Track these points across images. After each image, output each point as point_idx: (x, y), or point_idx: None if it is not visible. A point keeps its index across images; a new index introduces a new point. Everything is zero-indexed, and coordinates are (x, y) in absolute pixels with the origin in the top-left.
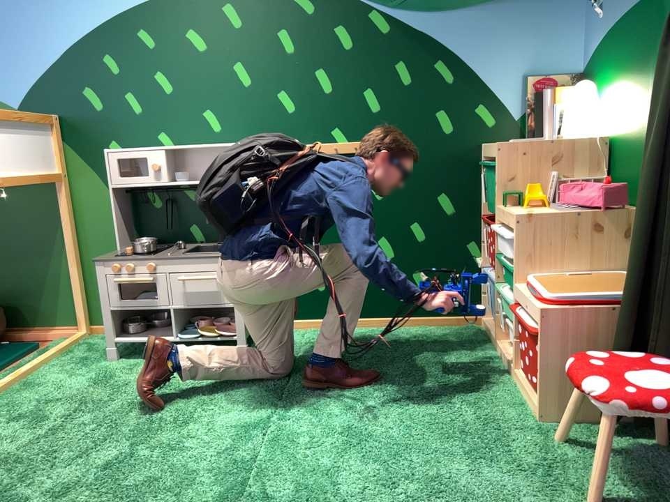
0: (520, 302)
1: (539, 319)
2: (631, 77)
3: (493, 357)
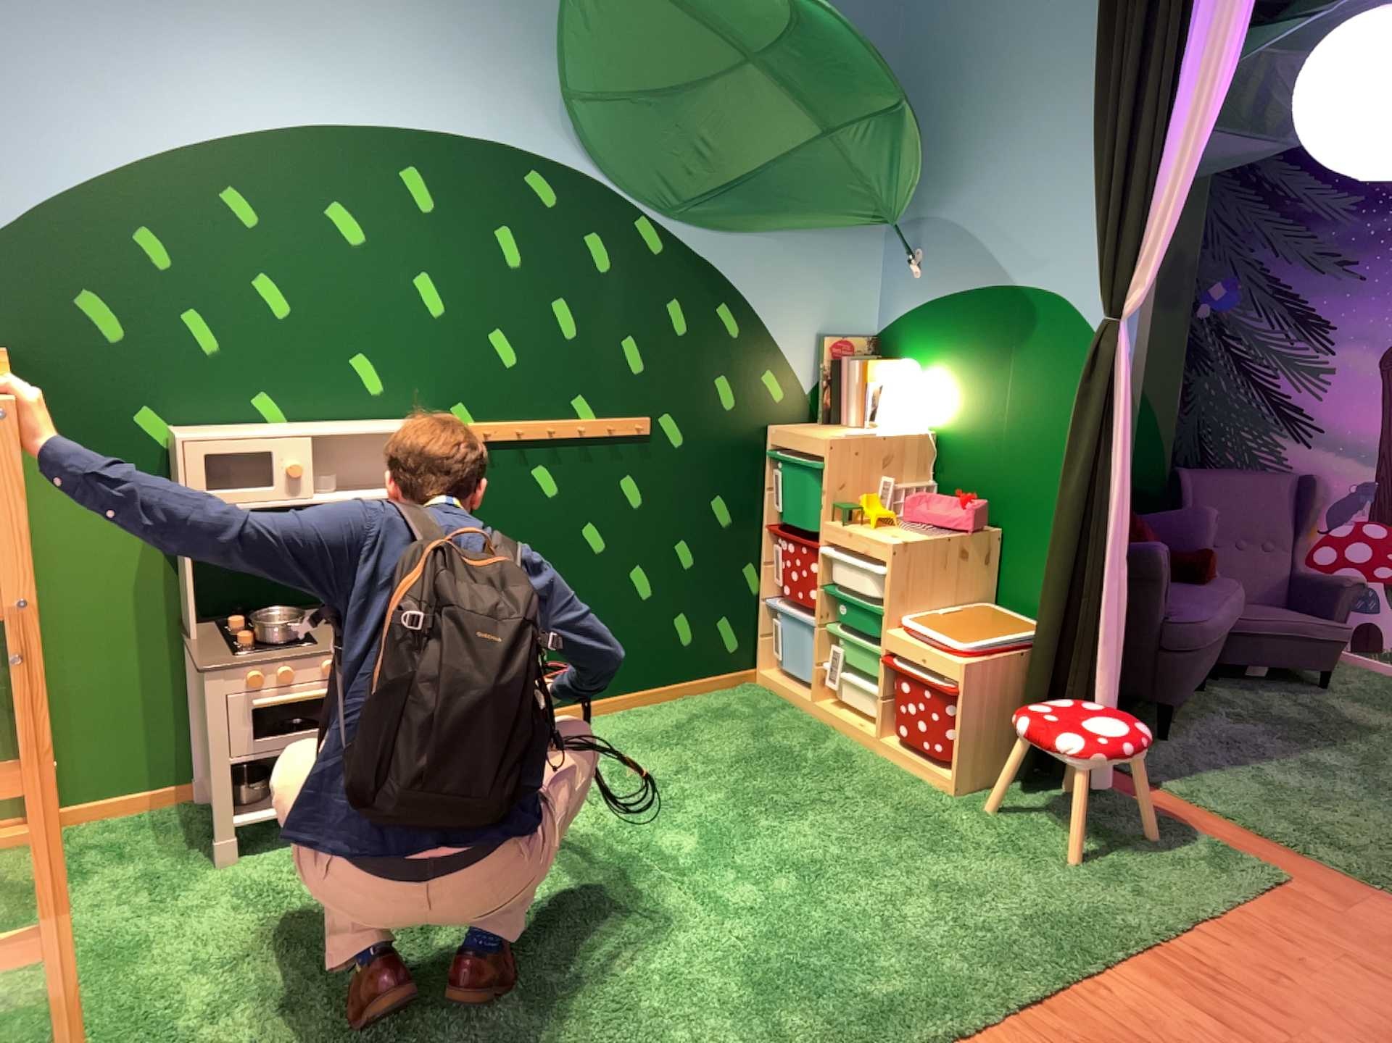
0: (914, 653)
1: (960, 672)
2: (979, 378)
3: (825, 722)
